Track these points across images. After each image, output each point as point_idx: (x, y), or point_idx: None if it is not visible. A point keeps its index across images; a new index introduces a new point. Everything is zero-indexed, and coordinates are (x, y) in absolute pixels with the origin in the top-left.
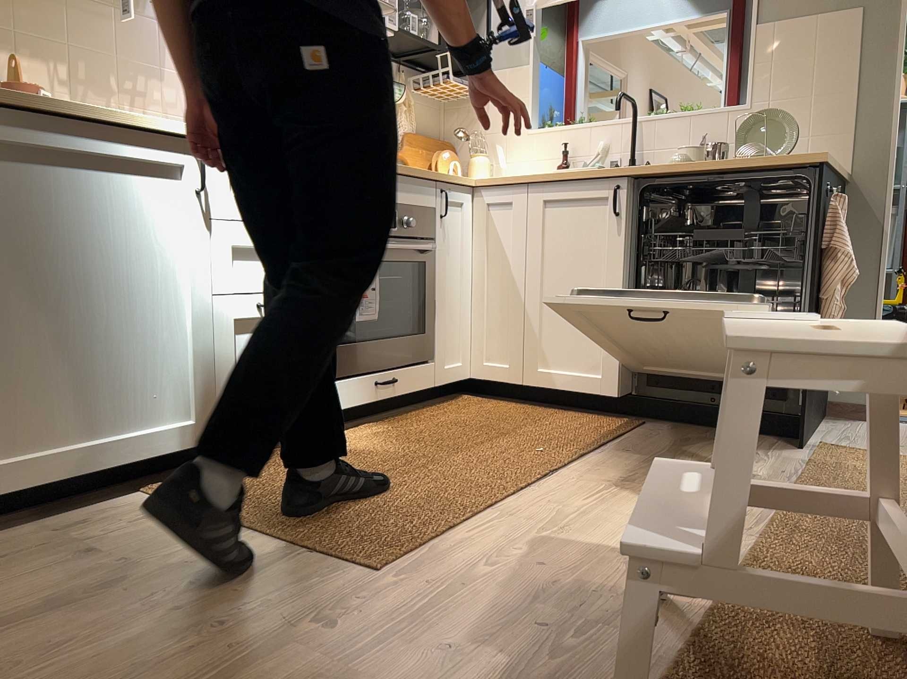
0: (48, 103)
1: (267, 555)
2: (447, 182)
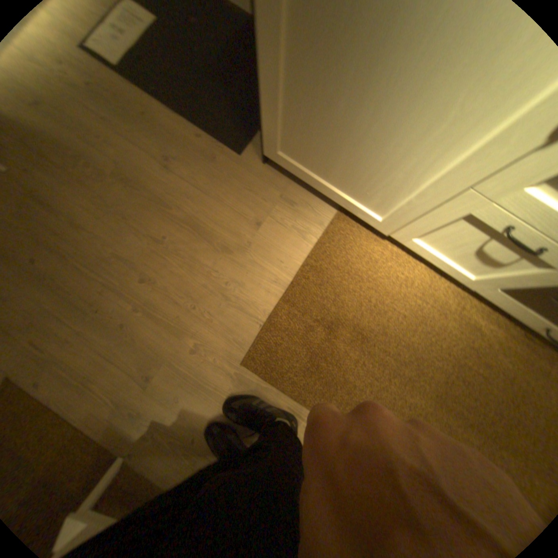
0: None
1: (250, 307)
2: None
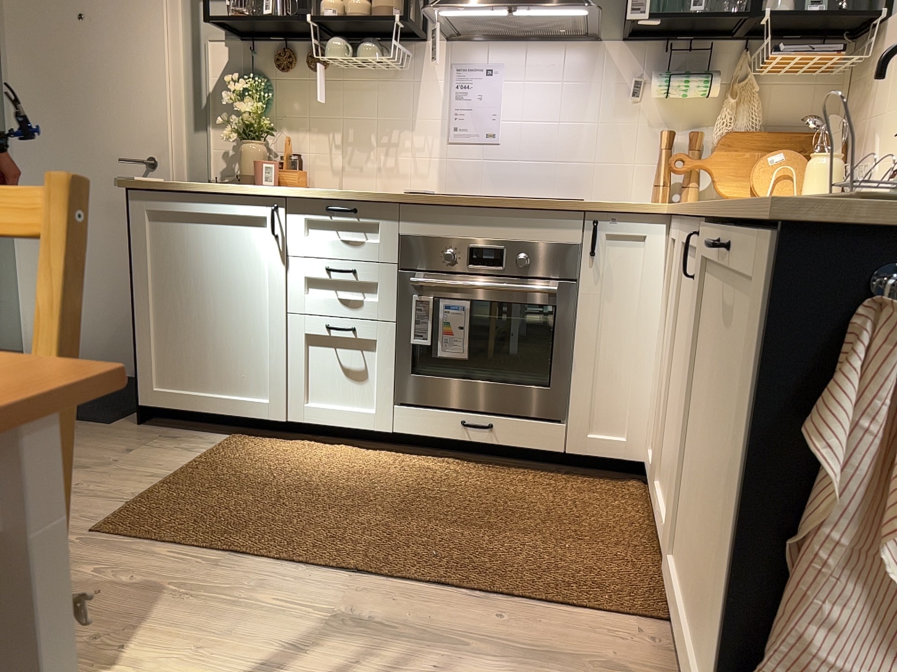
0: (191, 185)
1: (117, 491)
2: (604, 215)
